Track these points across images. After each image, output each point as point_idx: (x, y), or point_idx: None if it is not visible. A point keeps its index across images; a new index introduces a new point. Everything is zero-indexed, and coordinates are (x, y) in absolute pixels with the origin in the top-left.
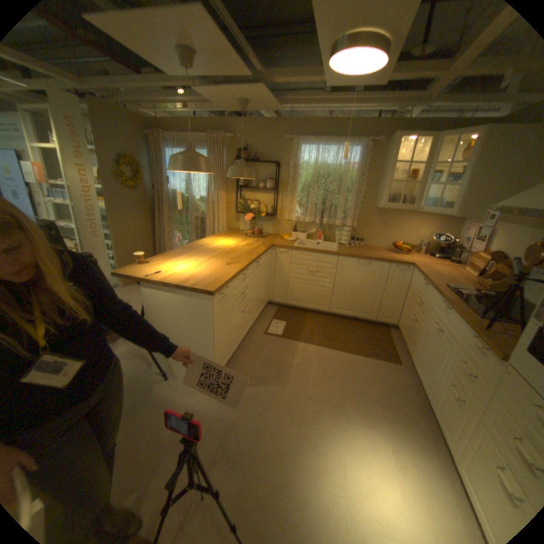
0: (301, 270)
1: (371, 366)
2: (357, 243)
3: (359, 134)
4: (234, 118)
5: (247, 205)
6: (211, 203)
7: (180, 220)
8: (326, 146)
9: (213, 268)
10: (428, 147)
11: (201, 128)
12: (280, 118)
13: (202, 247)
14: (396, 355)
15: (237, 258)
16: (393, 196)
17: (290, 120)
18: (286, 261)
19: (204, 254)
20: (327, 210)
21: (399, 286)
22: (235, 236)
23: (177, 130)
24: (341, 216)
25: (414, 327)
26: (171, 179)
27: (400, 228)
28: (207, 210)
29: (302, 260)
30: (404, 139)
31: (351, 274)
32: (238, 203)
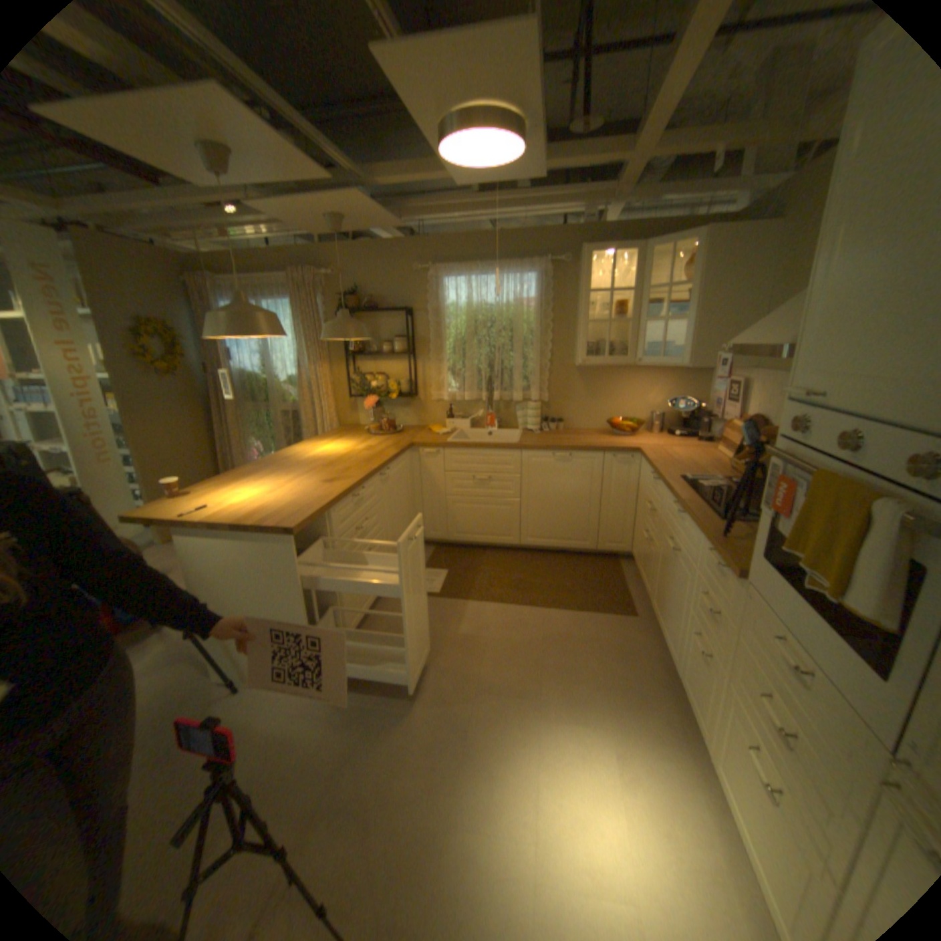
0: (463, 481)
1: (586, 624)
2: (552, 426)
3: (531, 253)
4: (329, 244)
5: (365, 383)
6: (306, 386)
7: (256, 420)
8: (482, 276)
9: (300, 491)
10: (635, 266)
11: (276, 264)
12: (403, 239)
13: (289, 460)
14: (629, 601)
15: (345, 471)
16: (594, 346)
17: (419, 241)
18: (437, 468)
19: (290, 470)
20: (497, 379)
21: (622, 488)
22: (350, 436)
23: (236, 271)
24: (520, 385)
25: (649, 551)
26: (233, 352)
27: (617, 395)
28: (300, 397)
29: (464, 463)
30: (599, 256)
31: (544, 478)
32: (351, 381)
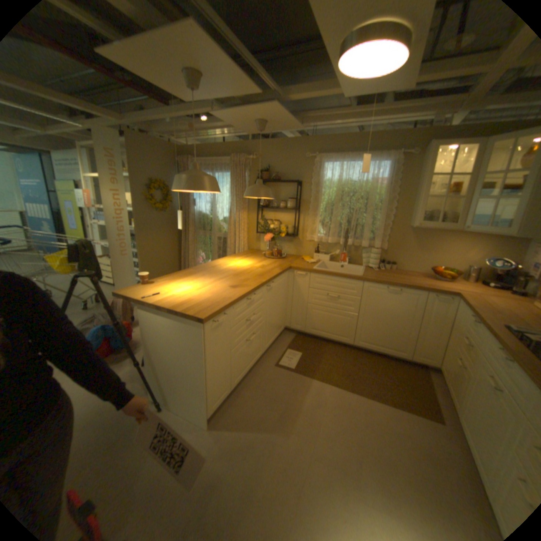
0: (320, 296)
1: (402, 421)
2: (388, 266)
3: (389, 147)
4: (257, 140)
5: (267, 225)
6: (233, 223)
7: (204, 240)
8: (352, 162)
9: (215, 291)
10: (474, 156)
11: (226, 152)
12: (302, 137)
13: (214, 268)
14: (438, 409)
15: (245, 280)
16: (431, 214)
17: (312, 138)
18: (304, 285)
19: (213, 275)
20: (352, 230)
21: (440, 320)
22: (253, 257)
23: (205, 155)
24: (368, 236)
25: (462, 376)
26: (197, 201)
27: (442, 250)
28: (228, 230)
29: (322, 284)
30: (443, 149)
31: (379, 303)
32: (258, 223)
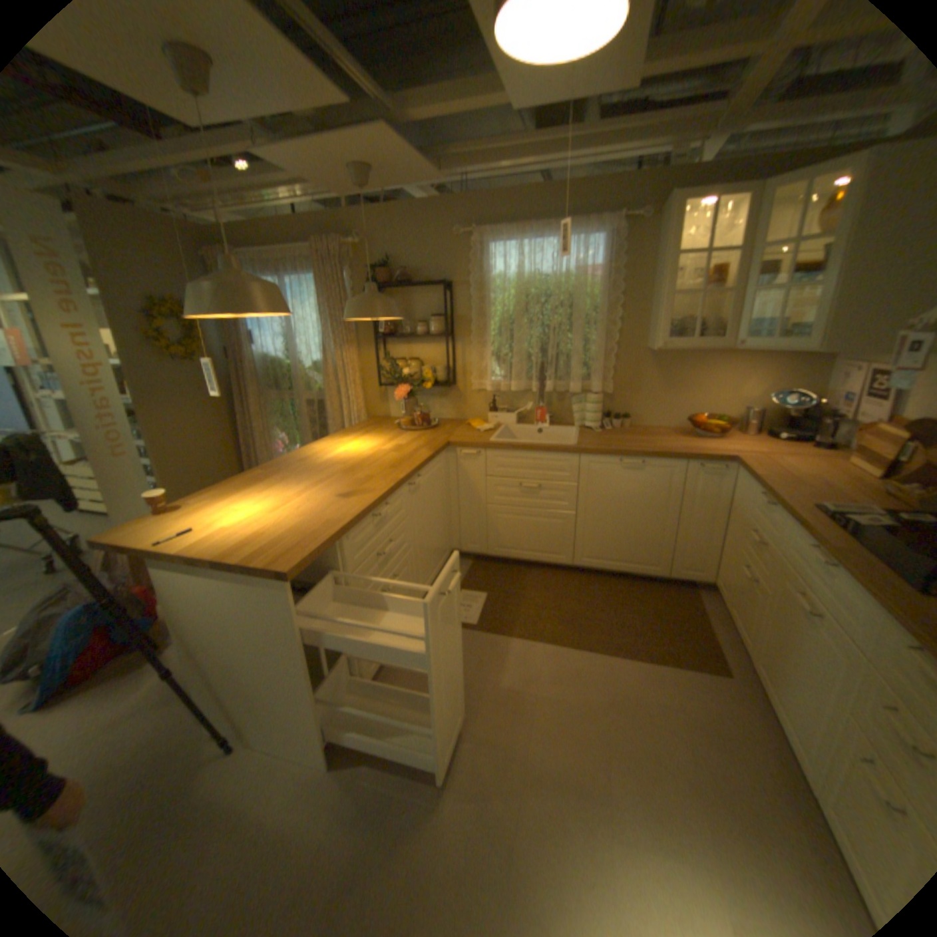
0: (508, 488)
1: (665, 685)
2: (617, 422)
3: (600, 207)
4: (358, 206)
5: (397, 370)
6: (332, 372)
7: (281, 409)
8: (538, 238)
9: (308, 510)
10: (743, 217)
11: (300, 233)
12: (443, 196)
13: (305, 462)
14: (719, 653)
15: (366, 480)
16: (681, 324)
17: (462, 198)
18: (478, 472)
19: (303, 477)
20: (551, 365)
21: (710, 505)
22: (379, 431)
23: (258, 242)
24: (579, 373)
25: (752, 594)
26: (256, 334)
27: (702, 385)
28: (326, 385)
29: (510, 467)
30: (692, 206)
31: (608, 489)
32: (381, 367)
